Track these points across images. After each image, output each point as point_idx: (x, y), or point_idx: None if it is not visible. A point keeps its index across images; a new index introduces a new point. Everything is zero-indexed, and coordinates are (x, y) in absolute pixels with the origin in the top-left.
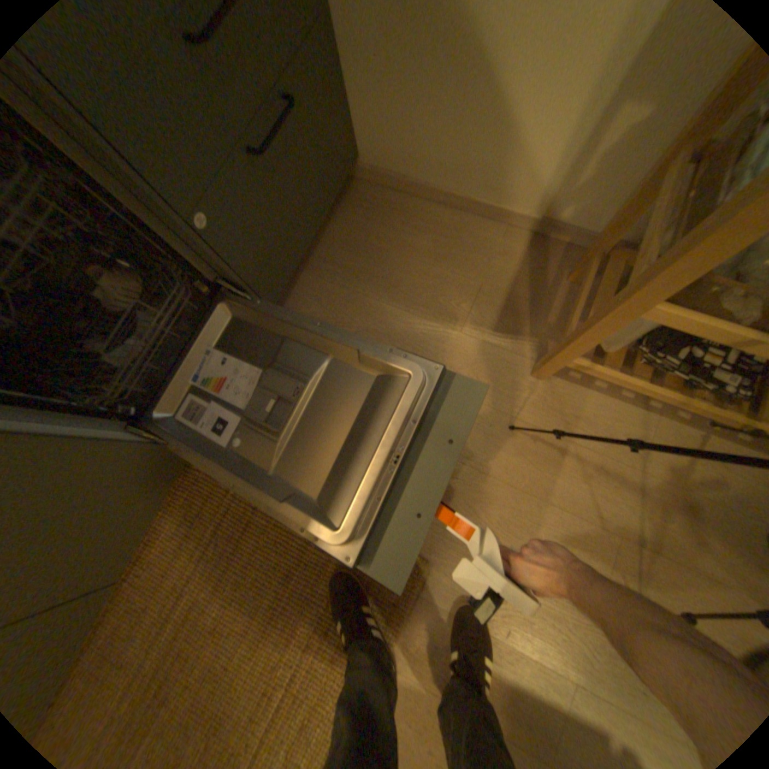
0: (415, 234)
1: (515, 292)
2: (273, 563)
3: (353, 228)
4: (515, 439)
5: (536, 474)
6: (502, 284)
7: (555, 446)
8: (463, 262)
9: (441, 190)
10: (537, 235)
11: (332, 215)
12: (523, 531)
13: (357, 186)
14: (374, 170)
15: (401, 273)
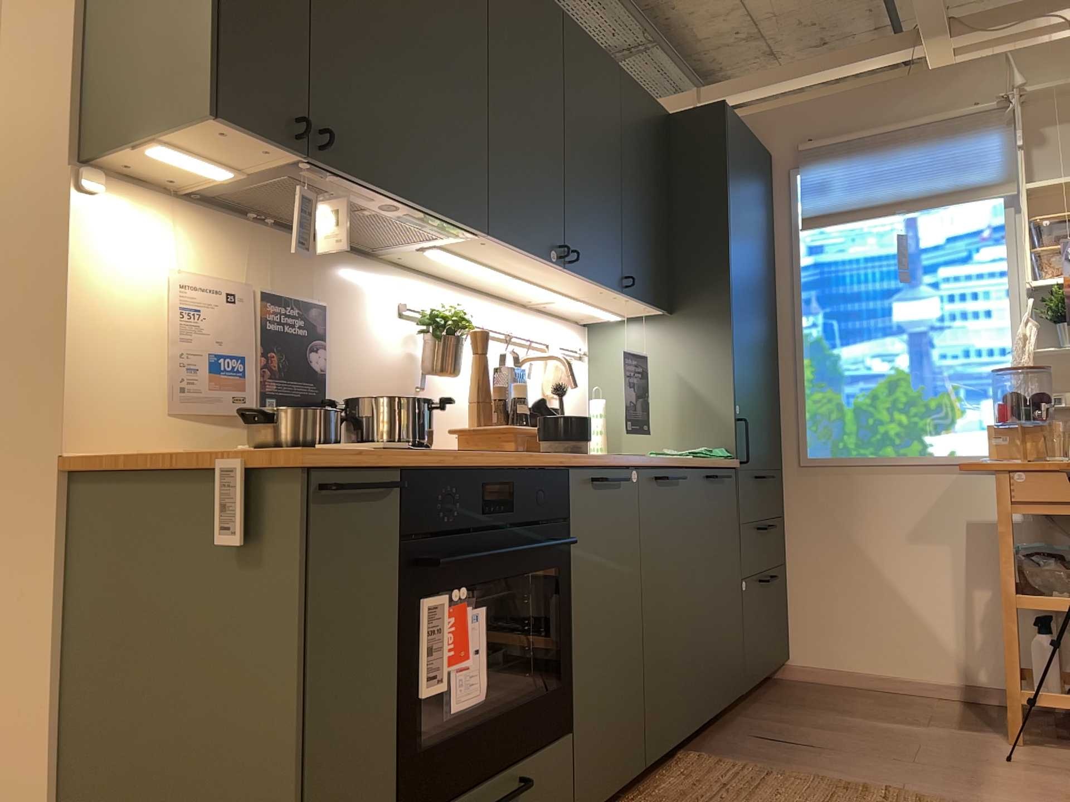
0: (855, 696)
1: (967, 718)
2: (800, 801)
3: (794, 692)
4: (1018, 766)
5: (1054, 779)
6: (952, 715)
7: (1062, 769)
8: (908, 707)
9: (869, 674)
10: (969, 700)
11: (771, 688)
12: (1063, 800)
13: (788, 681)
14: (804, 667)
15: (852, 707)
